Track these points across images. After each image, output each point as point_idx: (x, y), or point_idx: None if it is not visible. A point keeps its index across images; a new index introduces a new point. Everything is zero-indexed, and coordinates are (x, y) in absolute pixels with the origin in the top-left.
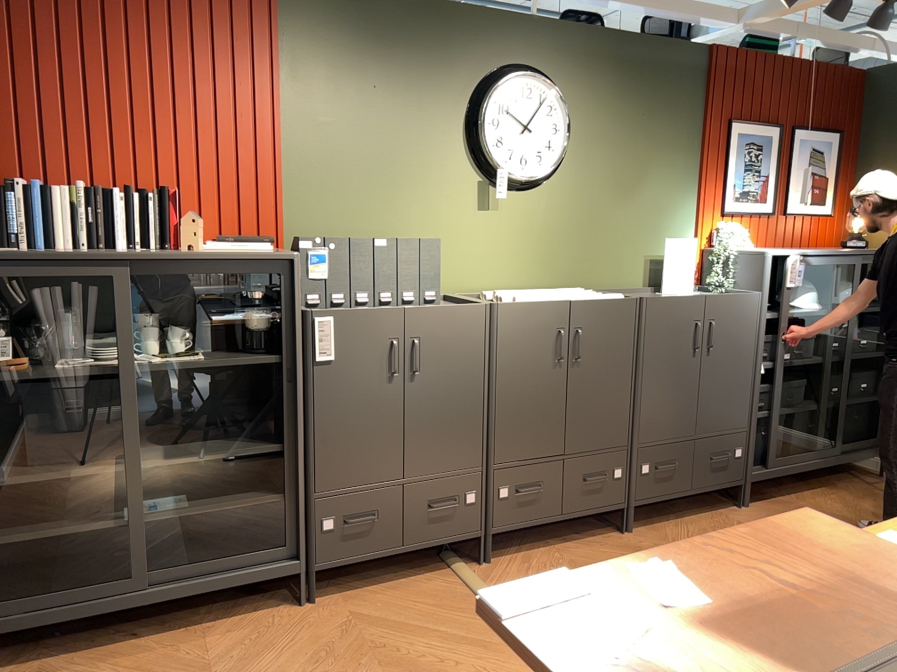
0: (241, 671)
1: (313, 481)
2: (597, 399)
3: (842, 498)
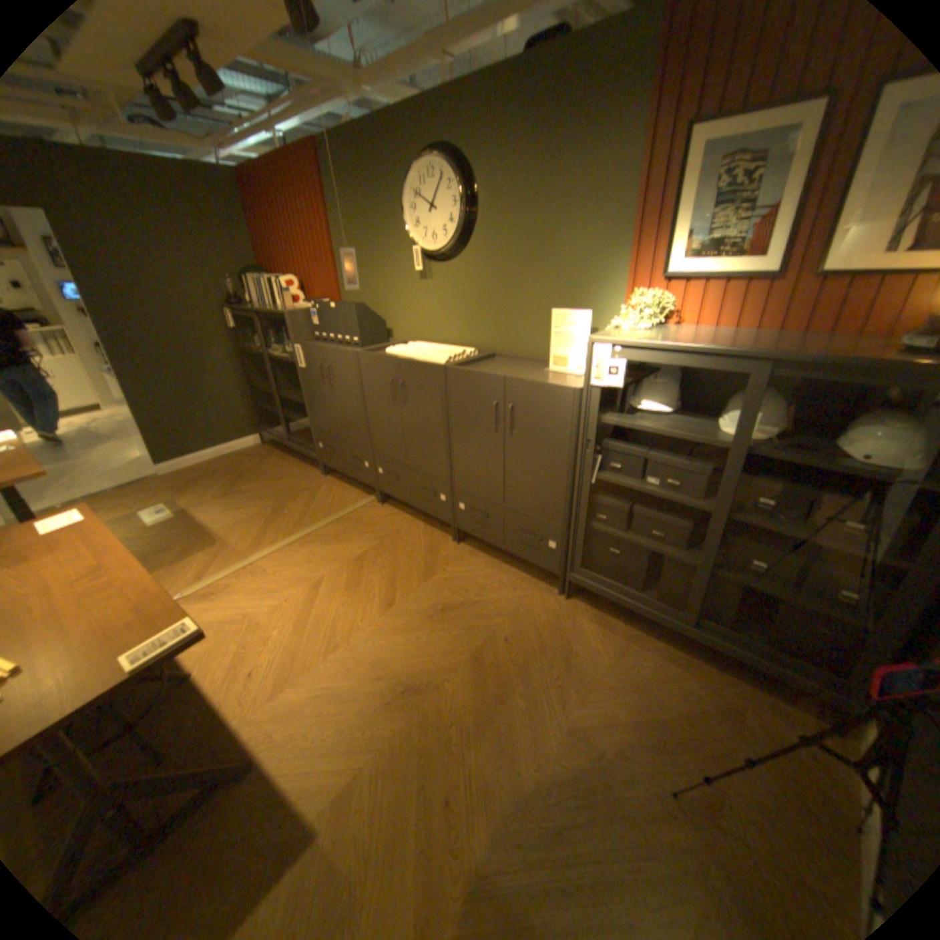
0: (275, 480)
1: (313, 423)
2: (421, 436)
3: (675, 677)
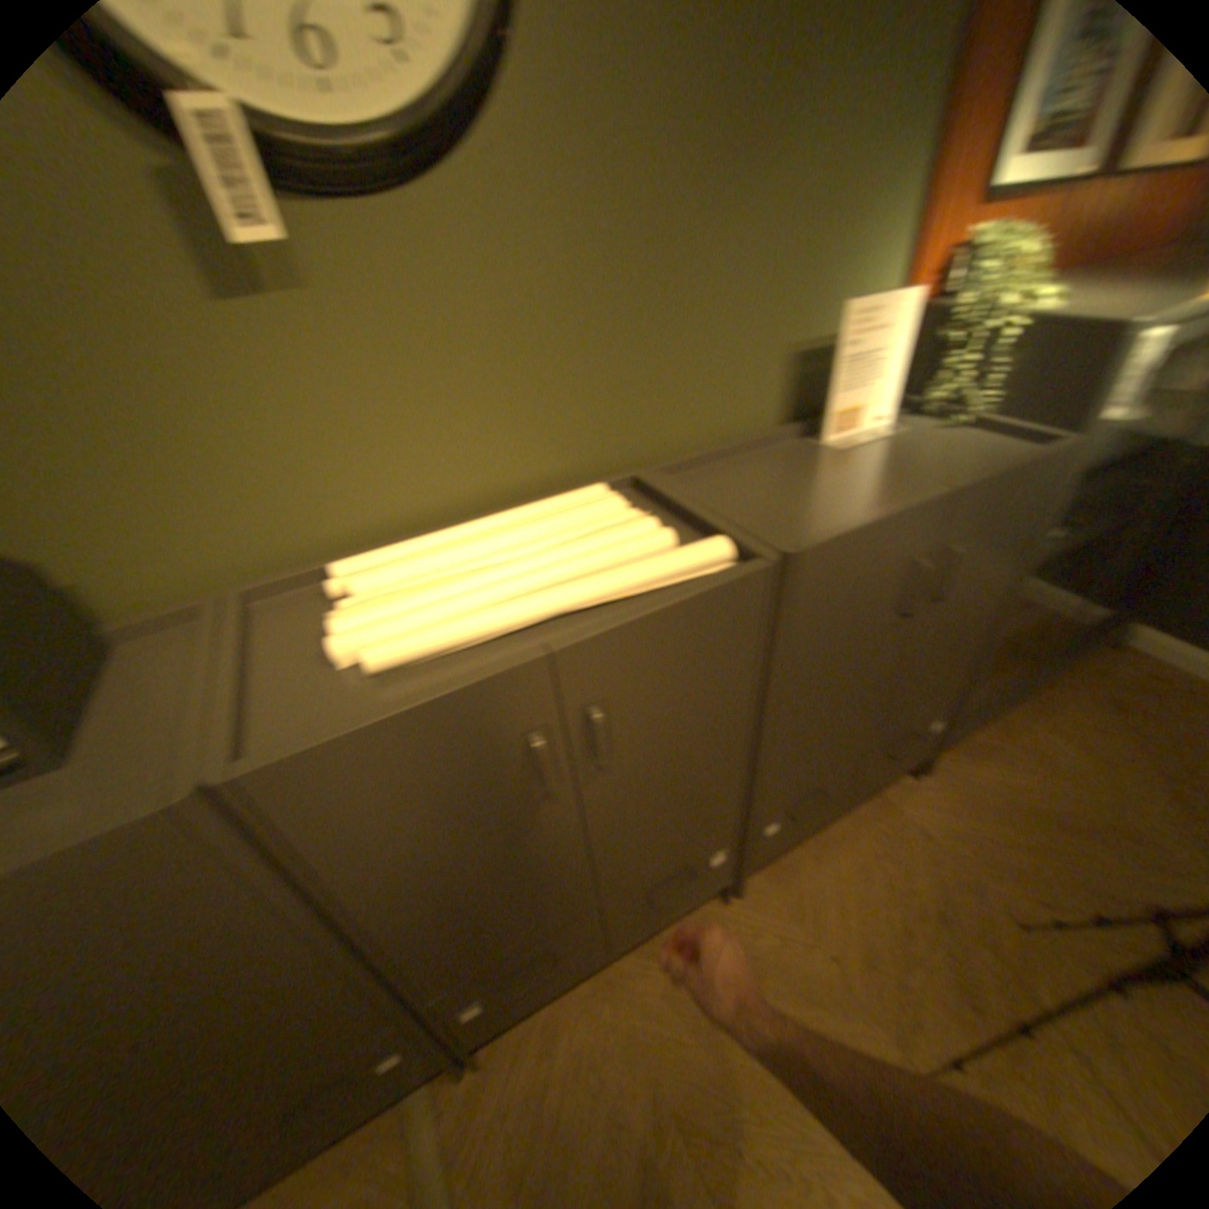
0: None
1: None
2: (666, 798)
3: (1075, 727)
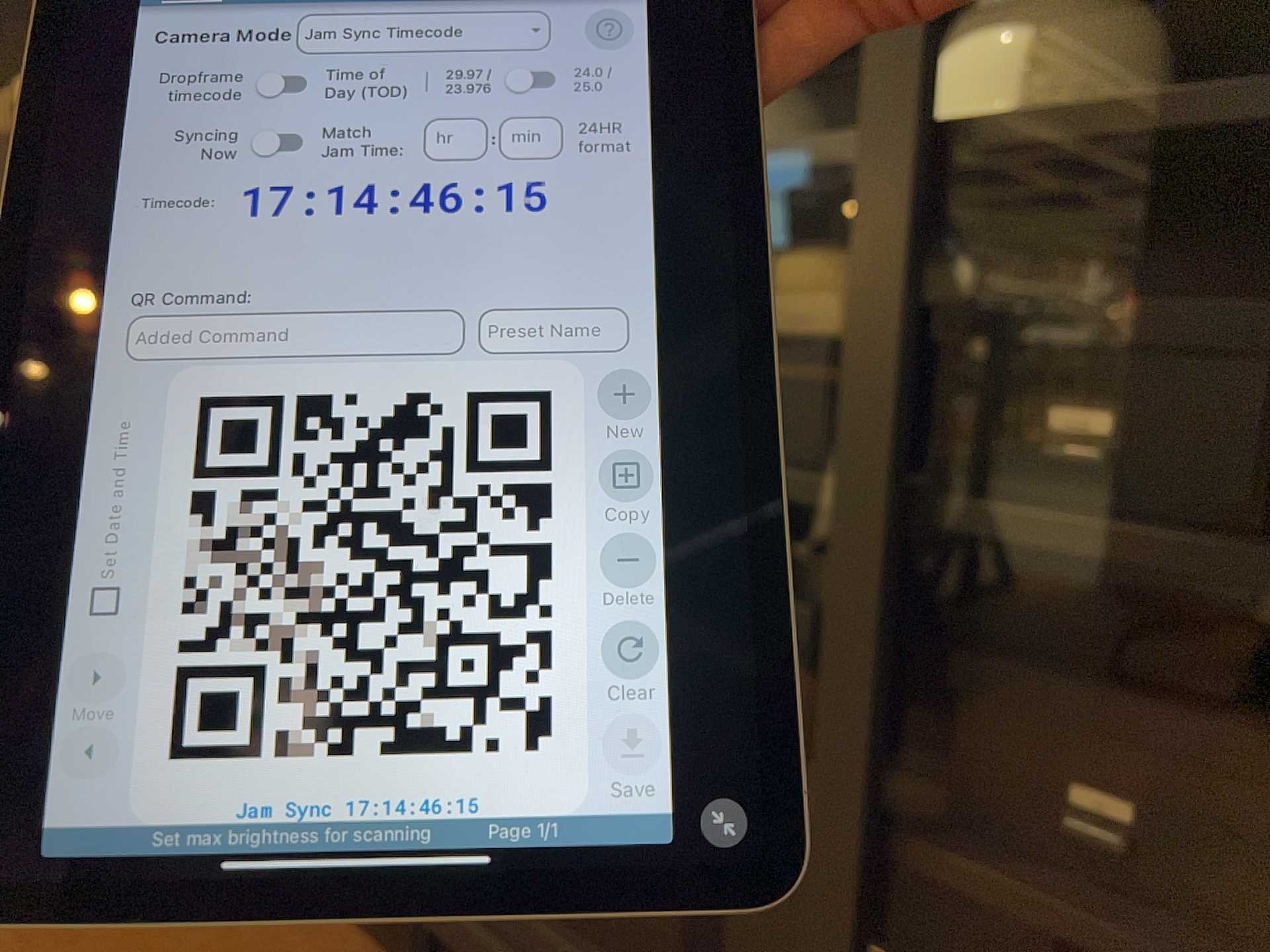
0: None
1: None
2: None
3: None
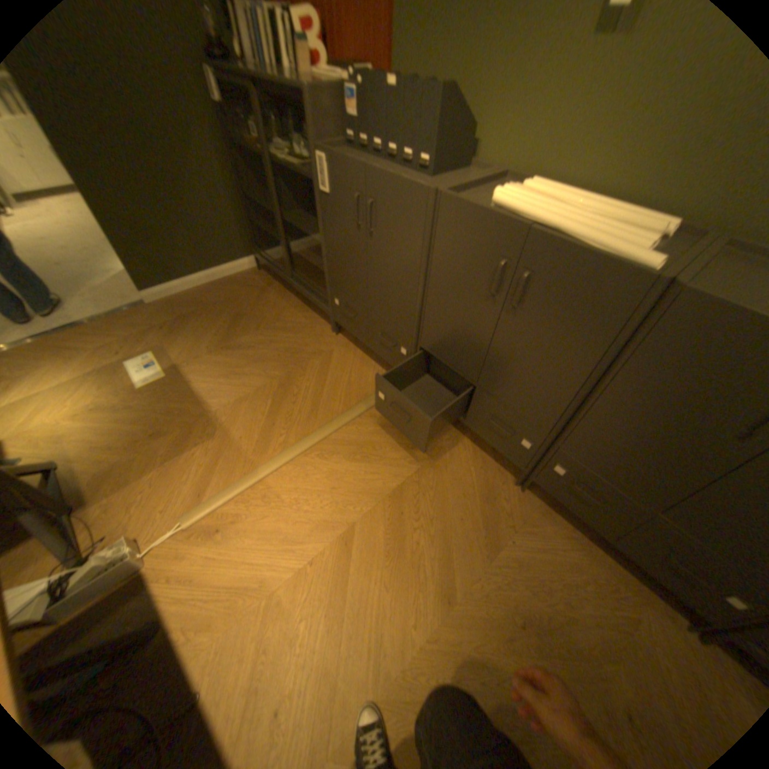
0: (277, 331)
1: (330, 272)
2: (525, 364)
3: None
